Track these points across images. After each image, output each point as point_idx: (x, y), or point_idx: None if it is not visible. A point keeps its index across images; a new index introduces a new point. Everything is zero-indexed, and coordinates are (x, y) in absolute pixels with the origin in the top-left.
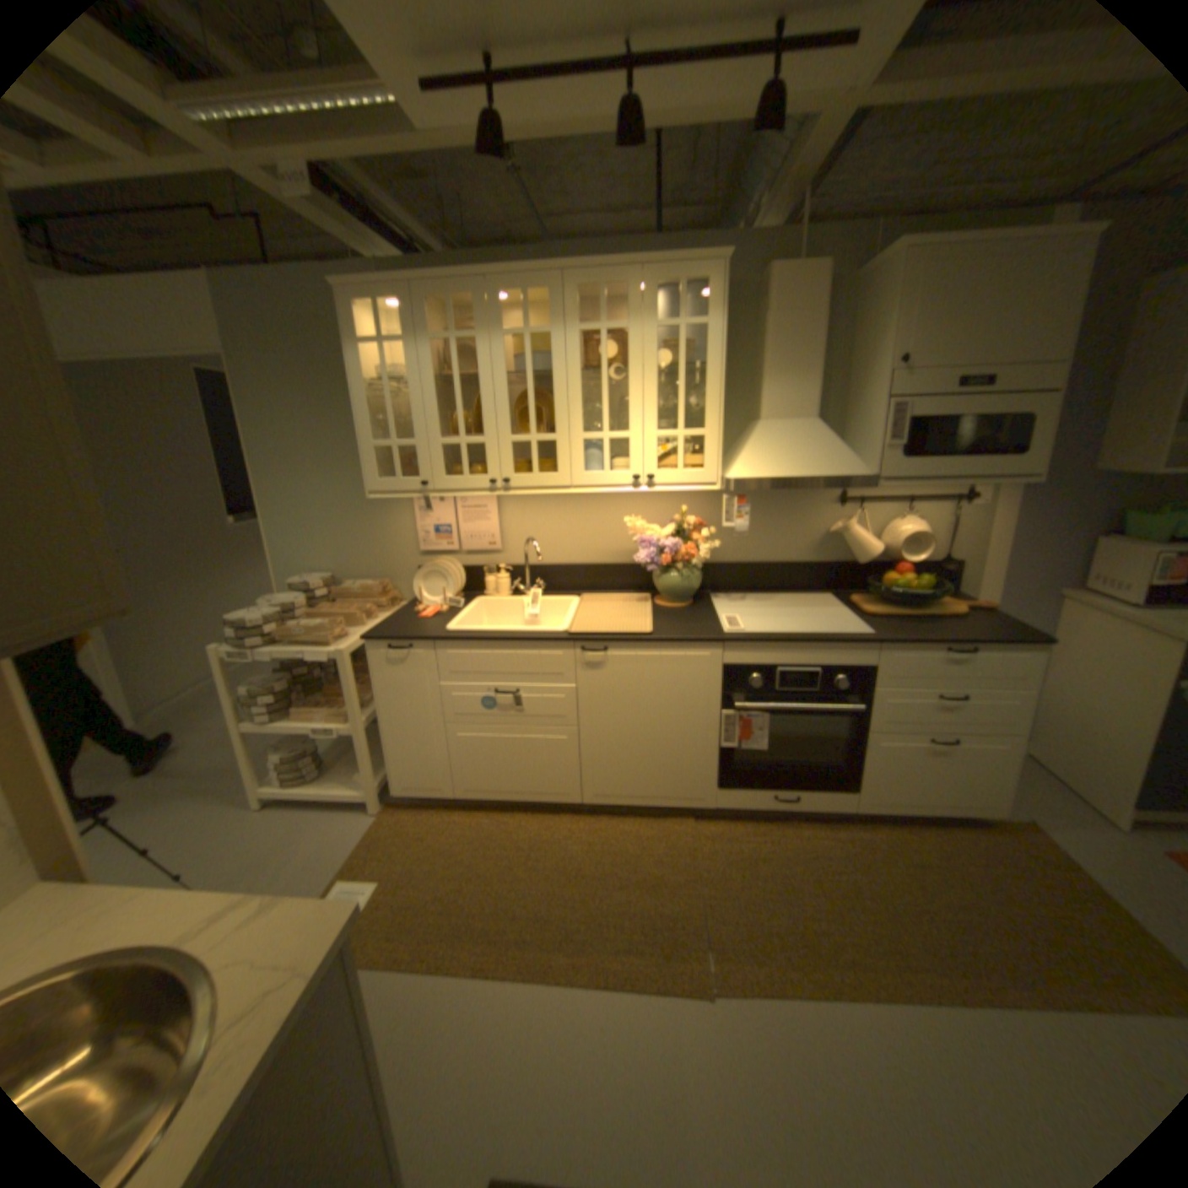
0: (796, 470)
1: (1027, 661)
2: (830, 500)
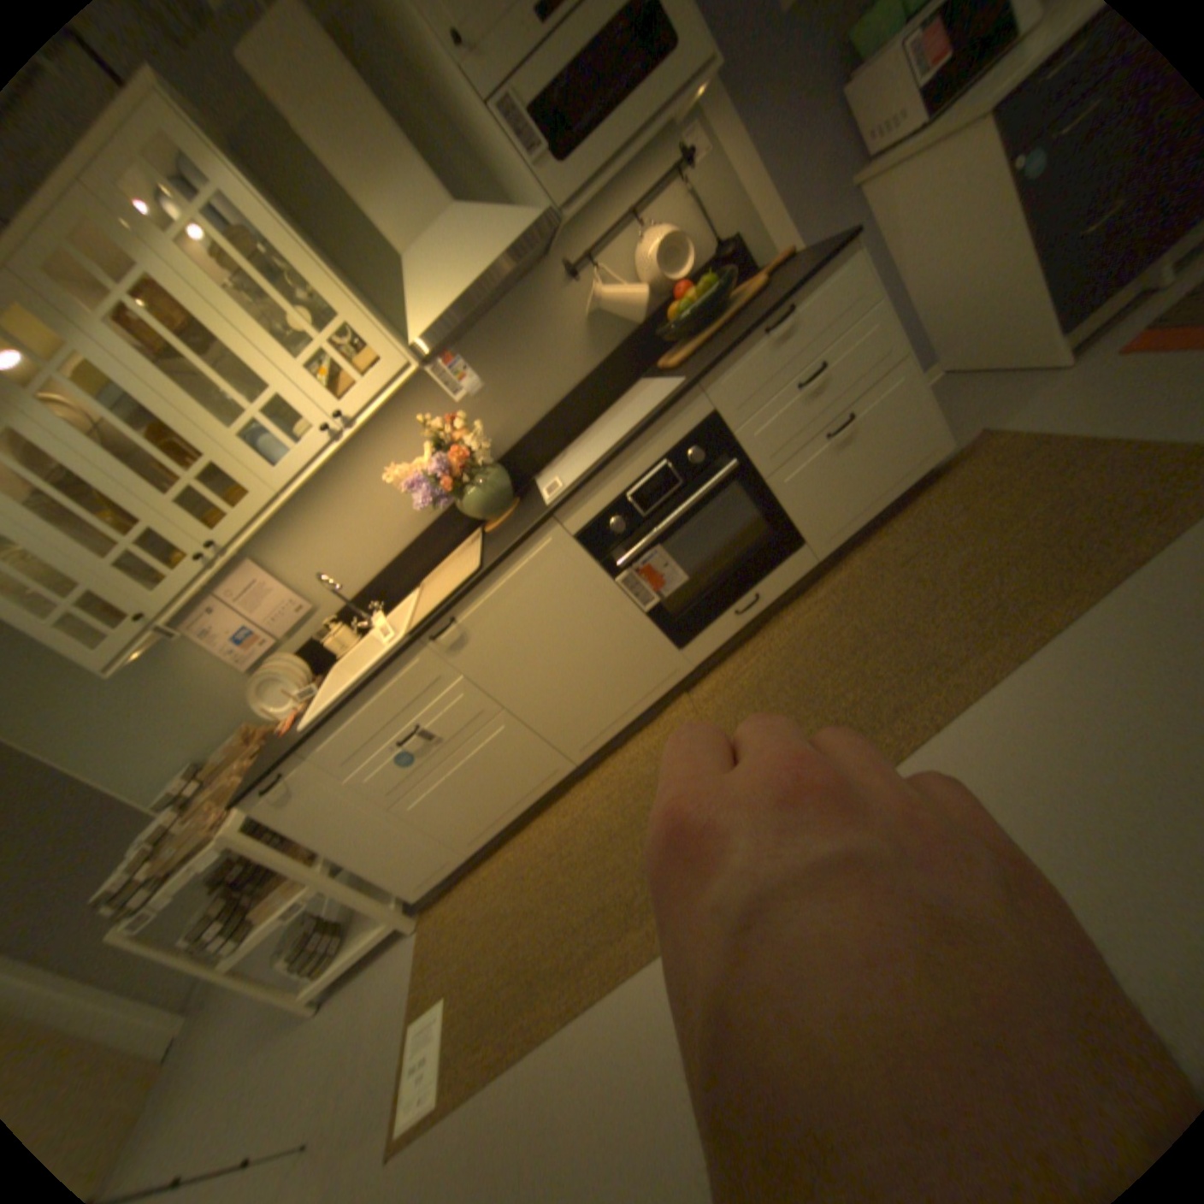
0: (468, 275)
1: (849, 273)
2: (561, 283)
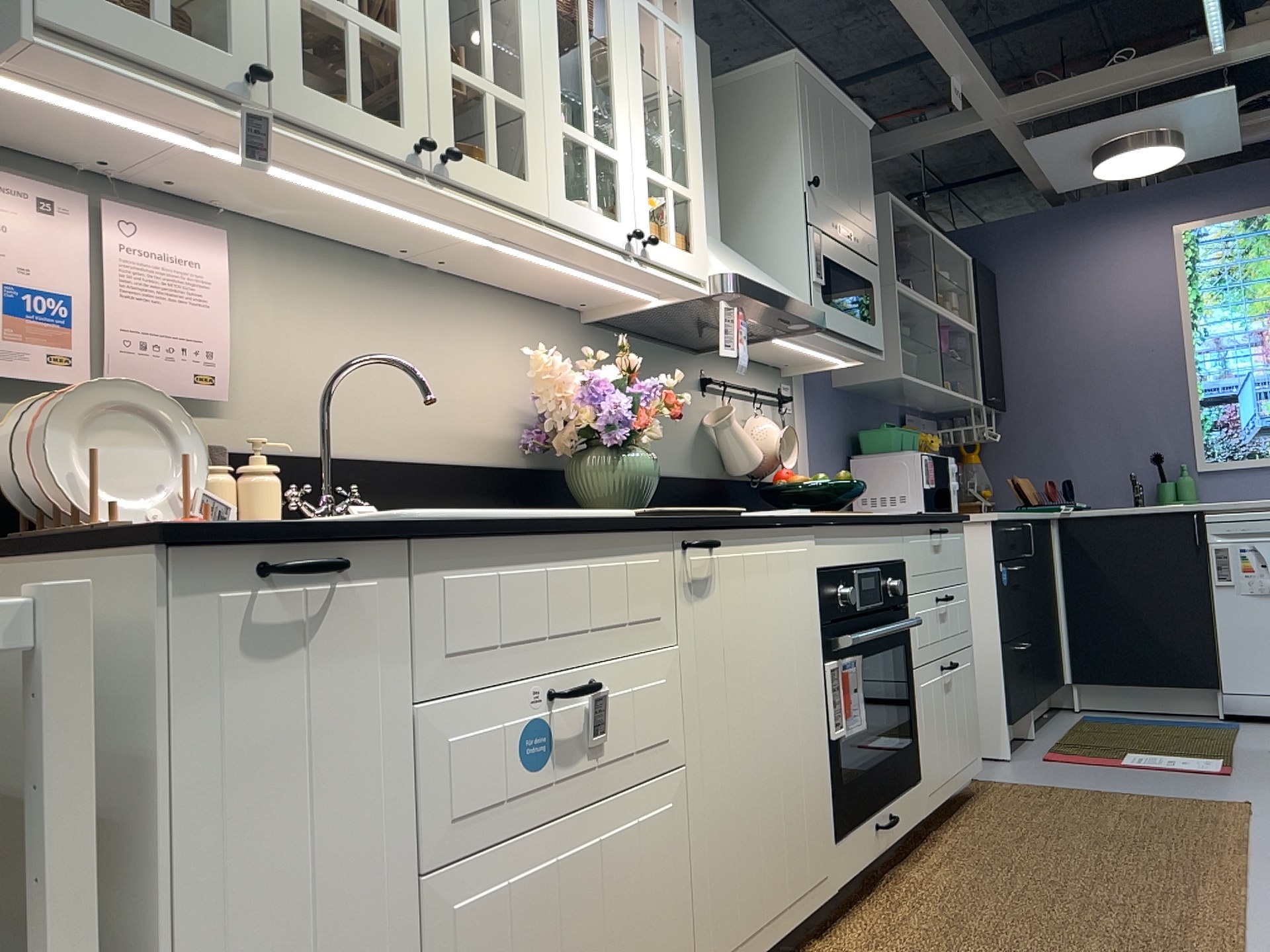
0: (770, 285)
1: (961, 543)
2: (696, 382)
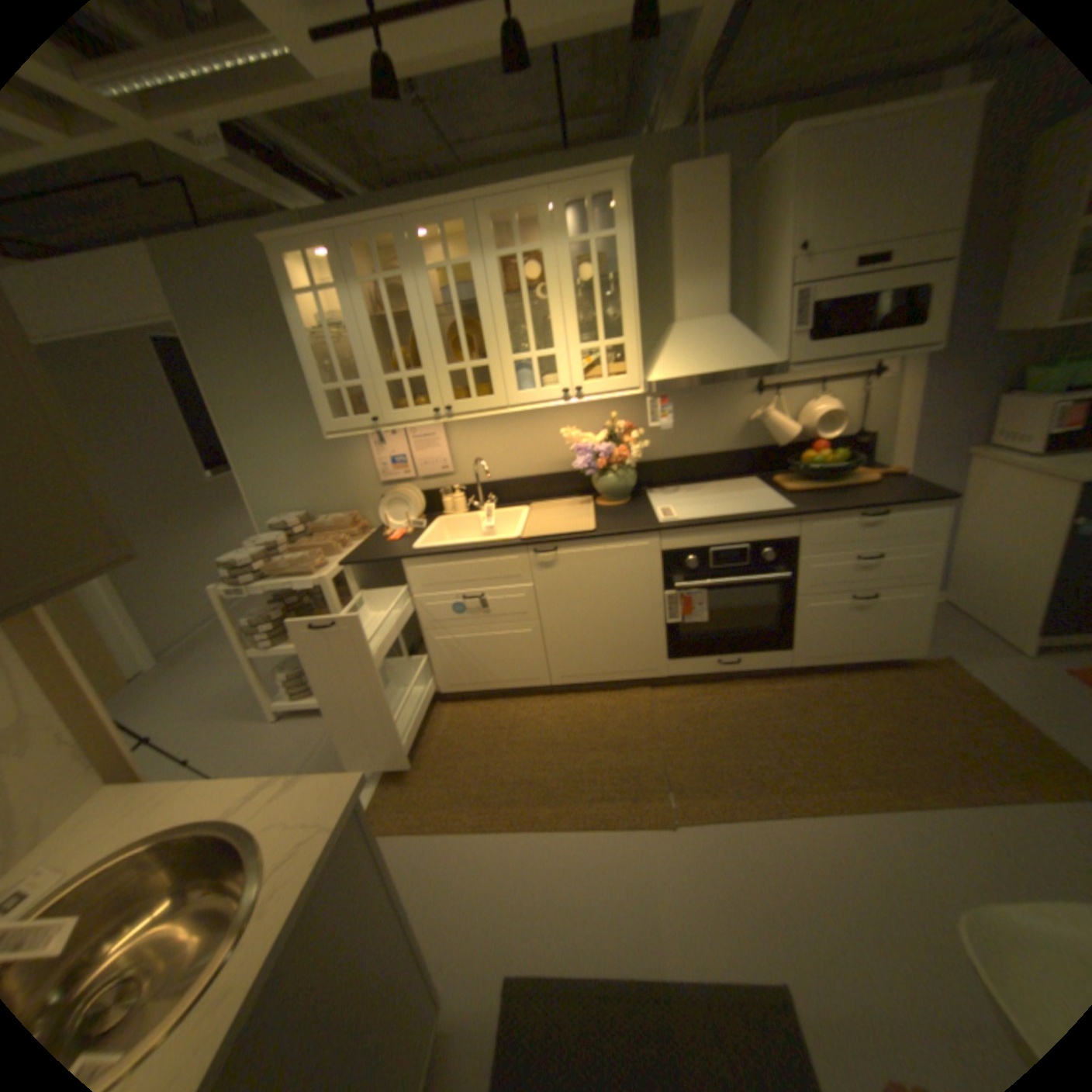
0: (712, 365)
1: (935, 516)
2: (749, 390)
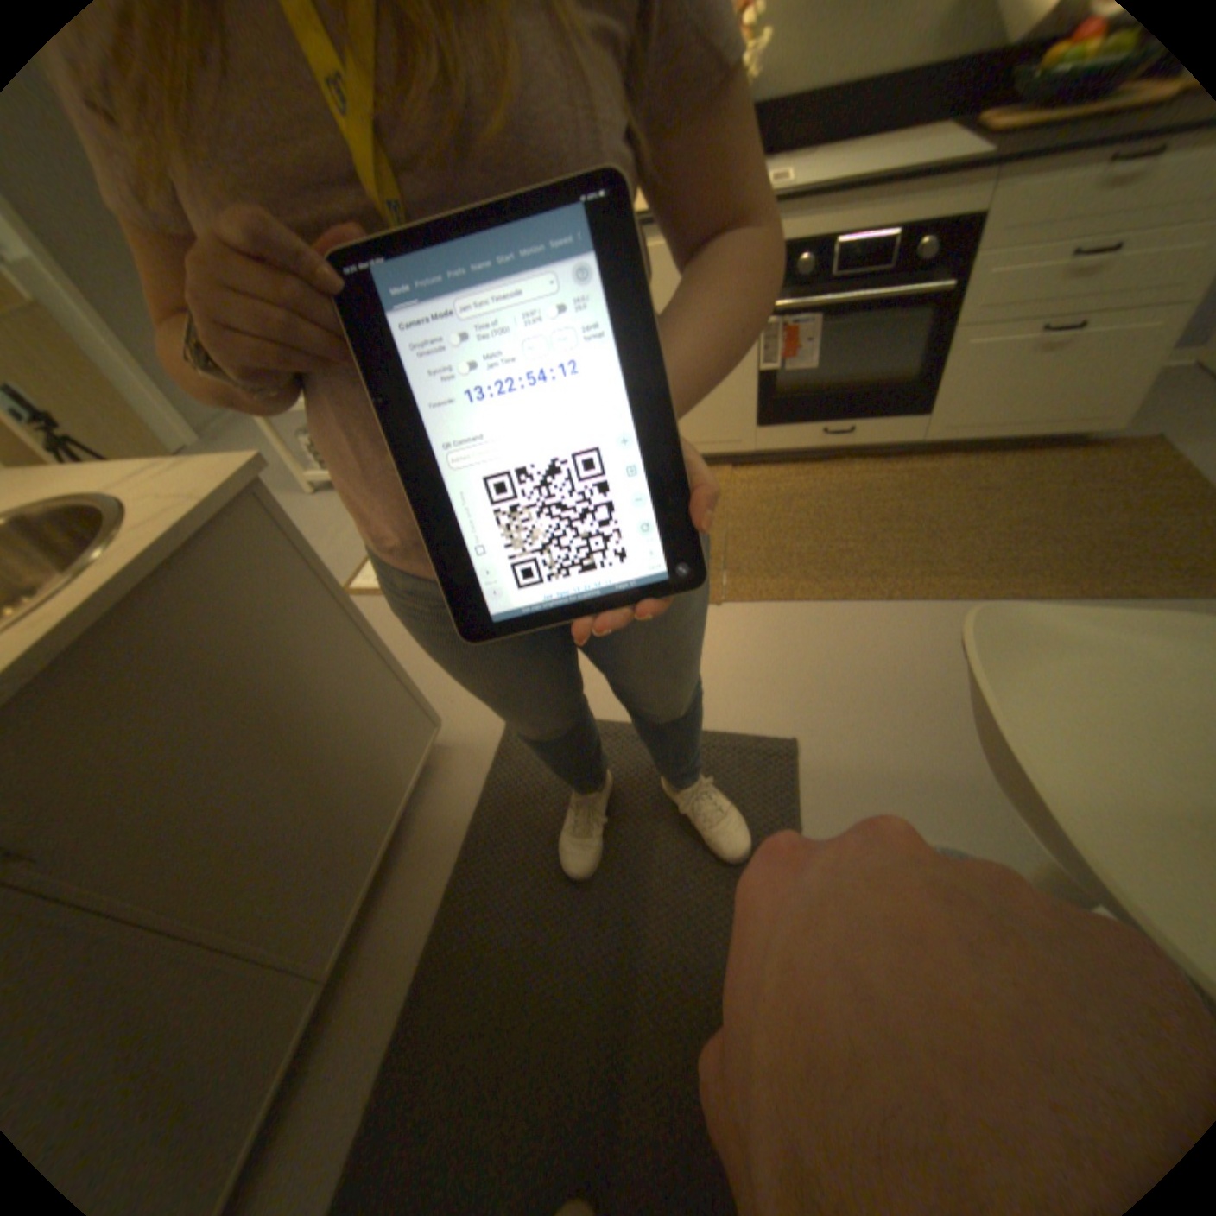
0: None
1: None
2: None
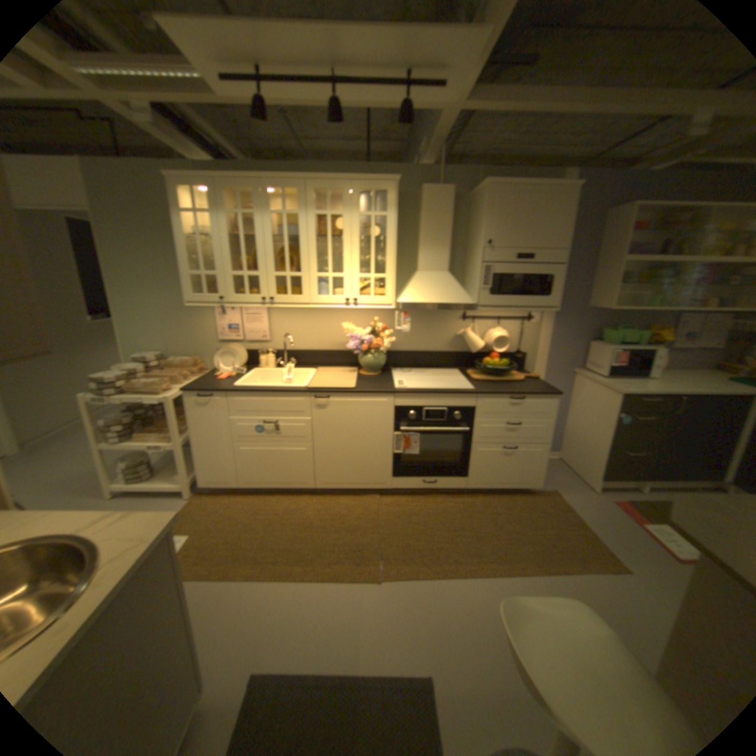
0: (433, 299)
1: (548, 404)
2: (456, 317)
